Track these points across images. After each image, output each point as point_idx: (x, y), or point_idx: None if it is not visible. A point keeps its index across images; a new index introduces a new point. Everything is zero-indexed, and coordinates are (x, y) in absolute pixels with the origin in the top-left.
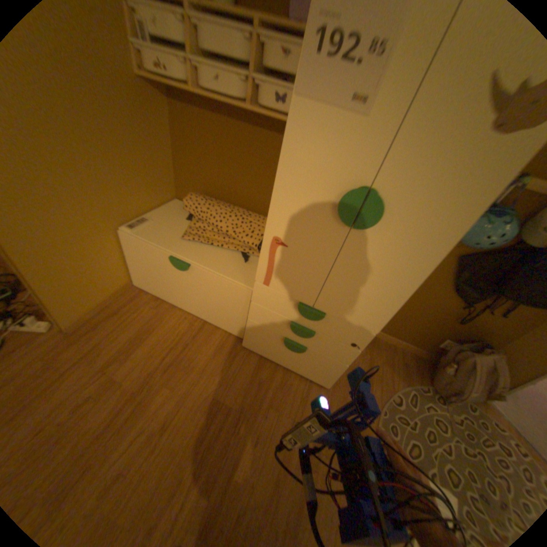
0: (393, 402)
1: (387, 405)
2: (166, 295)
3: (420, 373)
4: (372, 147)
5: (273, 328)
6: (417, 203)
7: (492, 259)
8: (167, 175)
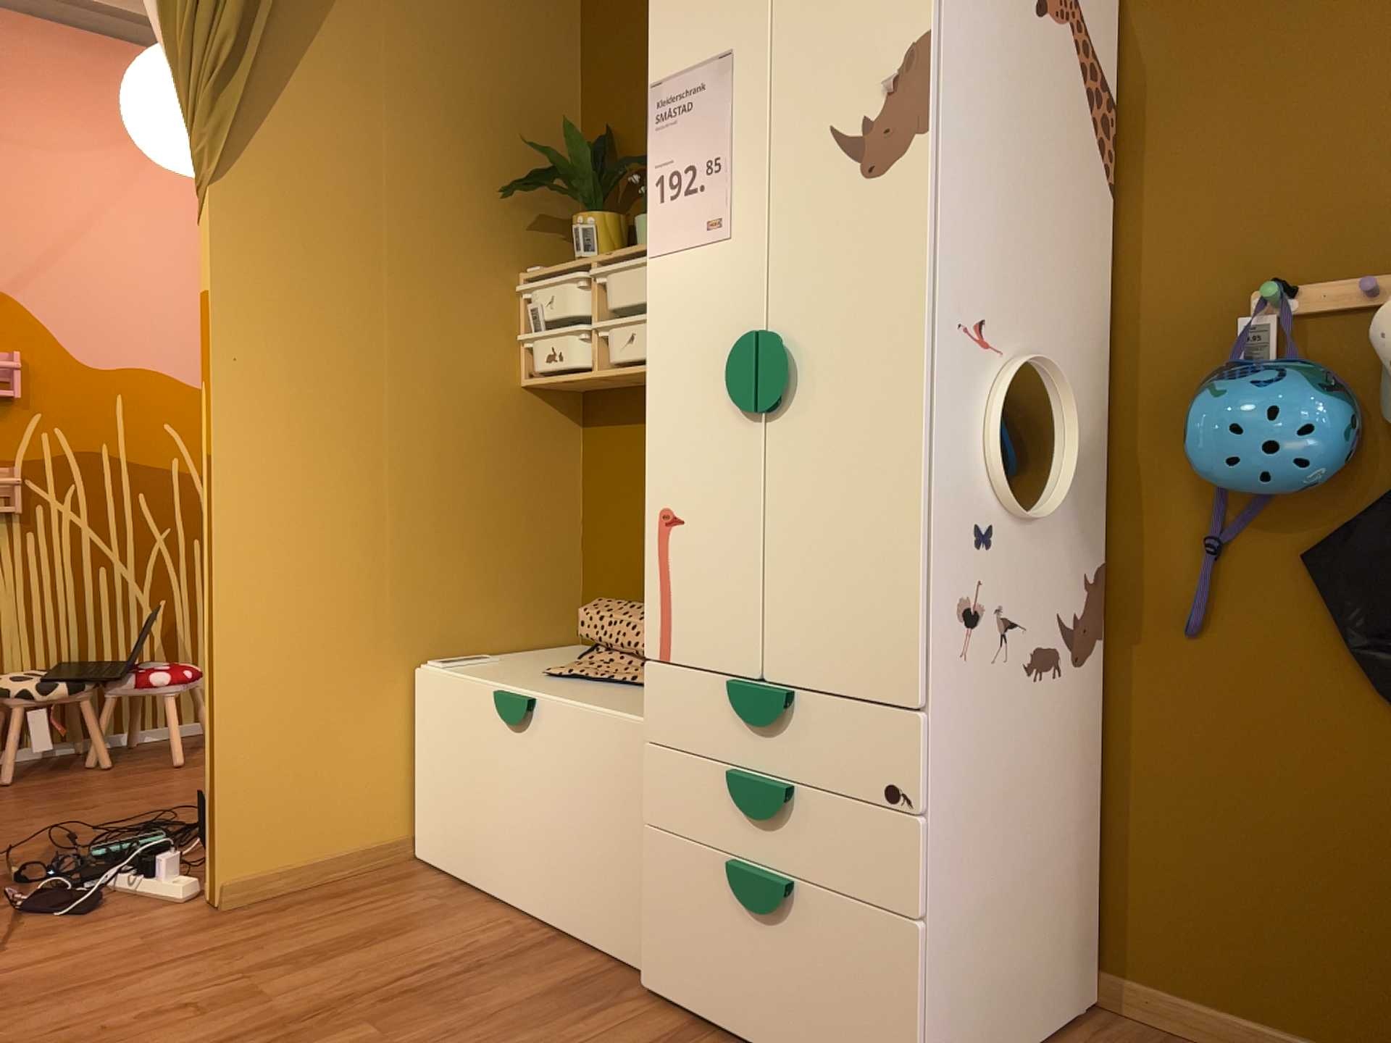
0: None
1: None
2: (475, 855)
3: None
4: (748, 270)
5: (700, 834)
6: (837, 319)
7: (1378, 521)
8: (558, 576)
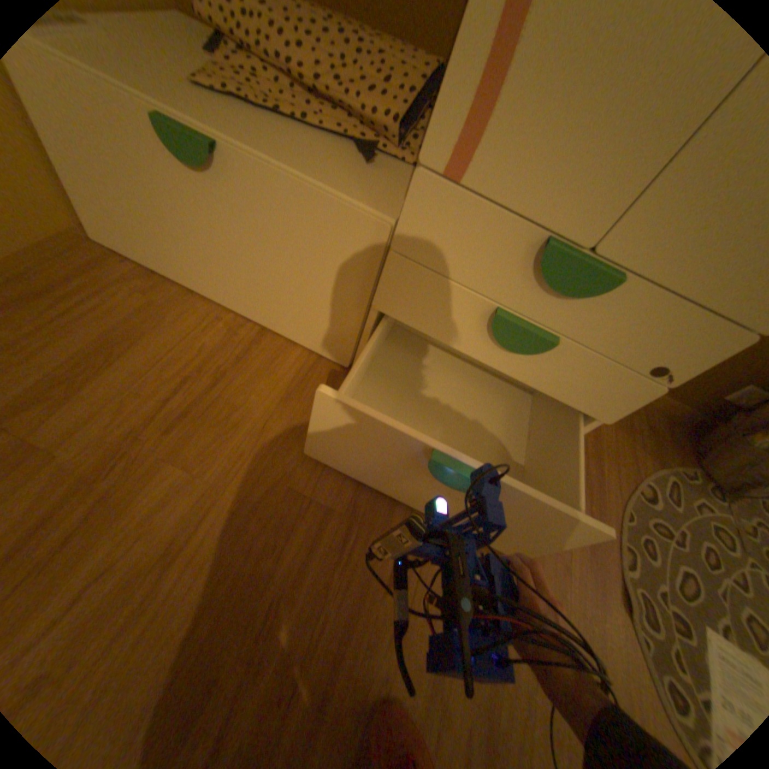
0: (641, 495)
1: (632, 501)
2: (166, 260)
3: (676, 444)
4: None
5: (435, 331)
6: None
7: None
8: None
